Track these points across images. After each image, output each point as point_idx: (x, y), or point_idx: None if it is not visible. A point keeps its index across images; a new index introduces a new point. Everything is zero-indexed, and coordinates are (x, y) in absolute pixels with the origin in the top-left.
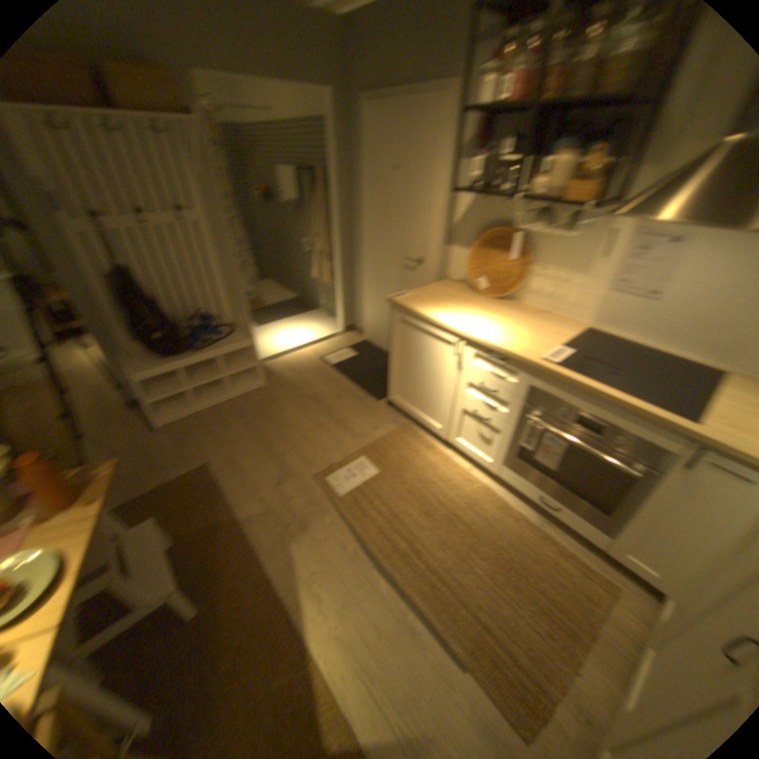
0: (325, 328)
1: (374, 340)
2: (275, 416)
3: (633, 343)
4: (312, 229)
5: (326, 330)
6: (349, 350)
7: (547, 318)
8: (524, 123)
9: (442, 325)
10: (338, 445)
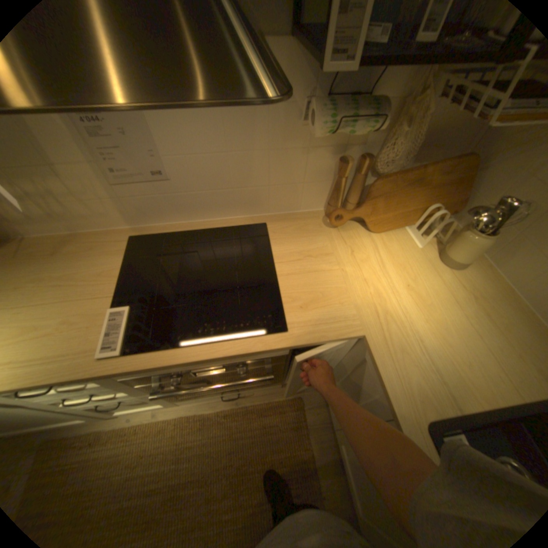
0: None
1: None
2: None
3: (182, 227)
4: None
5: None
6: None
7: (71, 251)
8: None
9: None
10: None
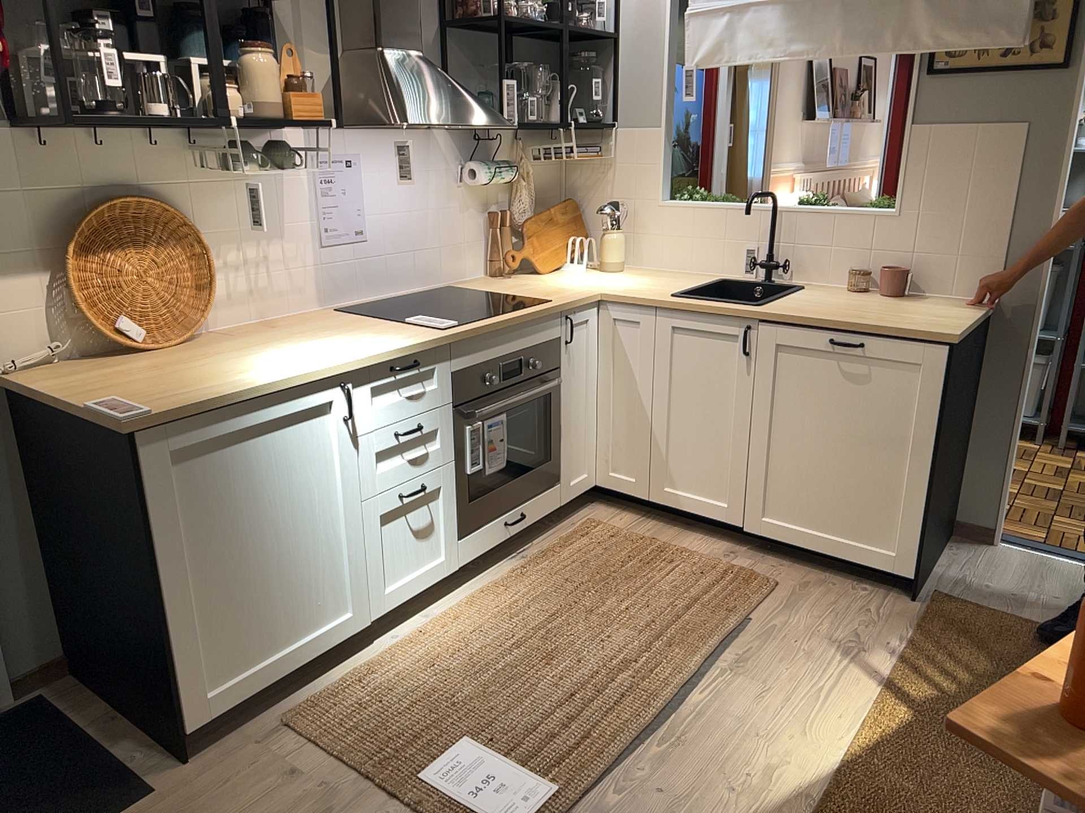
0: None
1: None
2: None
3: (369, 307)
4: None
5: None
6: None
7: (292, 324)
8: None
9: (298, 387)
10: None
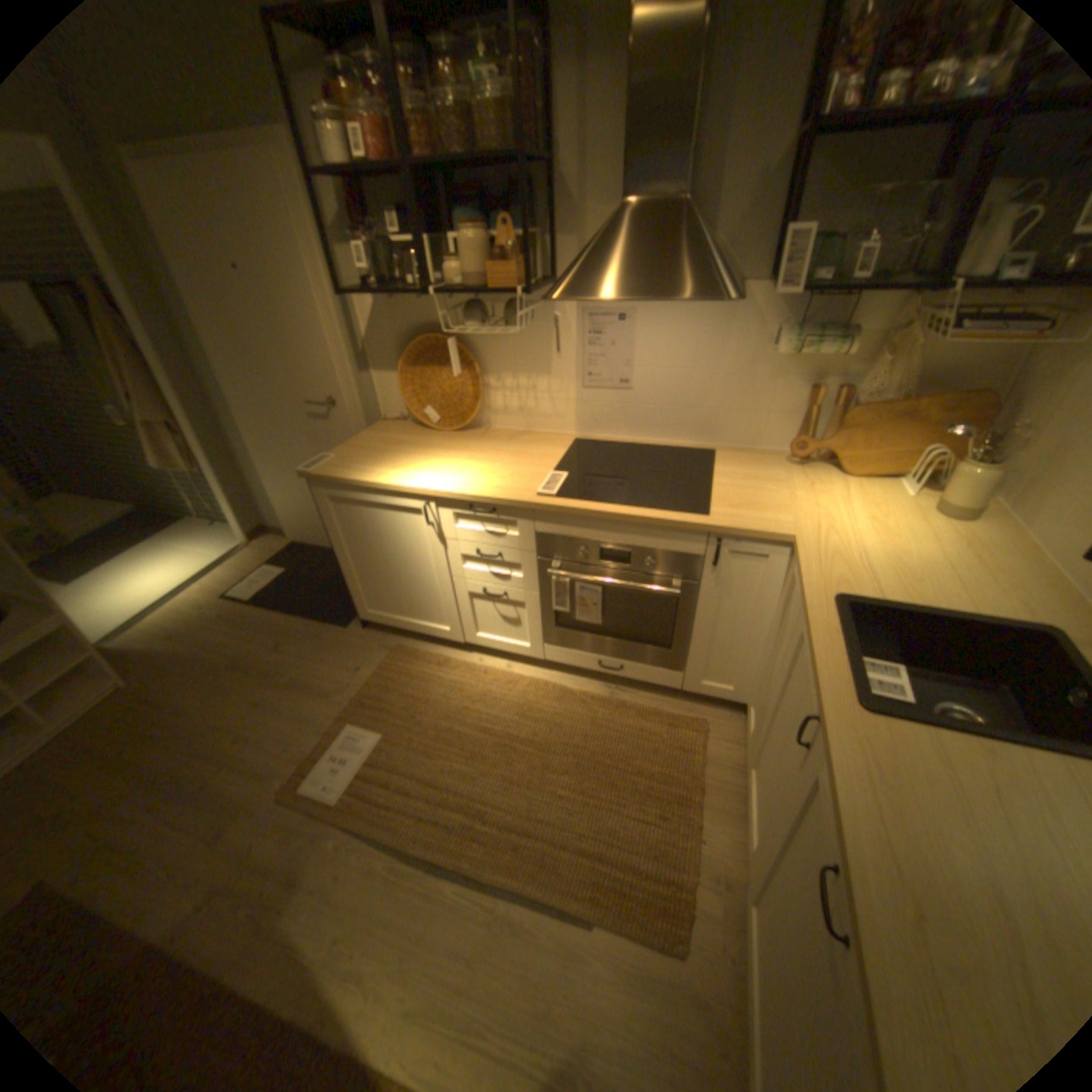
0: (204, 550)
1: (300, 540)
2: (157, 735)
3: (623, 444)
4: (107, 391)
5: (207, 552)
6: (263, 570)
7: (524, 440)
8: (399, 190)
9: (392, 491)
10: (298, 728)
